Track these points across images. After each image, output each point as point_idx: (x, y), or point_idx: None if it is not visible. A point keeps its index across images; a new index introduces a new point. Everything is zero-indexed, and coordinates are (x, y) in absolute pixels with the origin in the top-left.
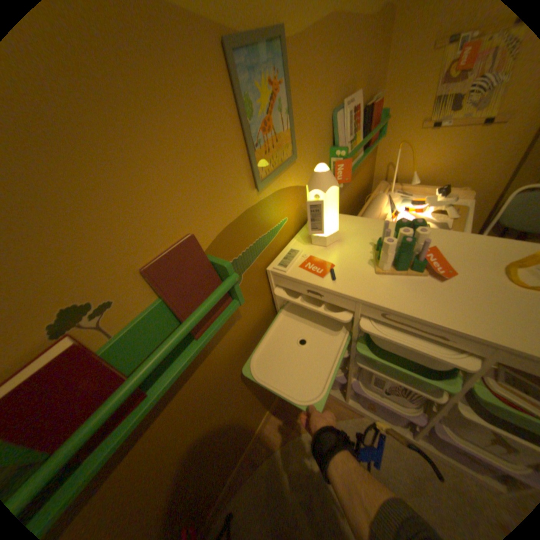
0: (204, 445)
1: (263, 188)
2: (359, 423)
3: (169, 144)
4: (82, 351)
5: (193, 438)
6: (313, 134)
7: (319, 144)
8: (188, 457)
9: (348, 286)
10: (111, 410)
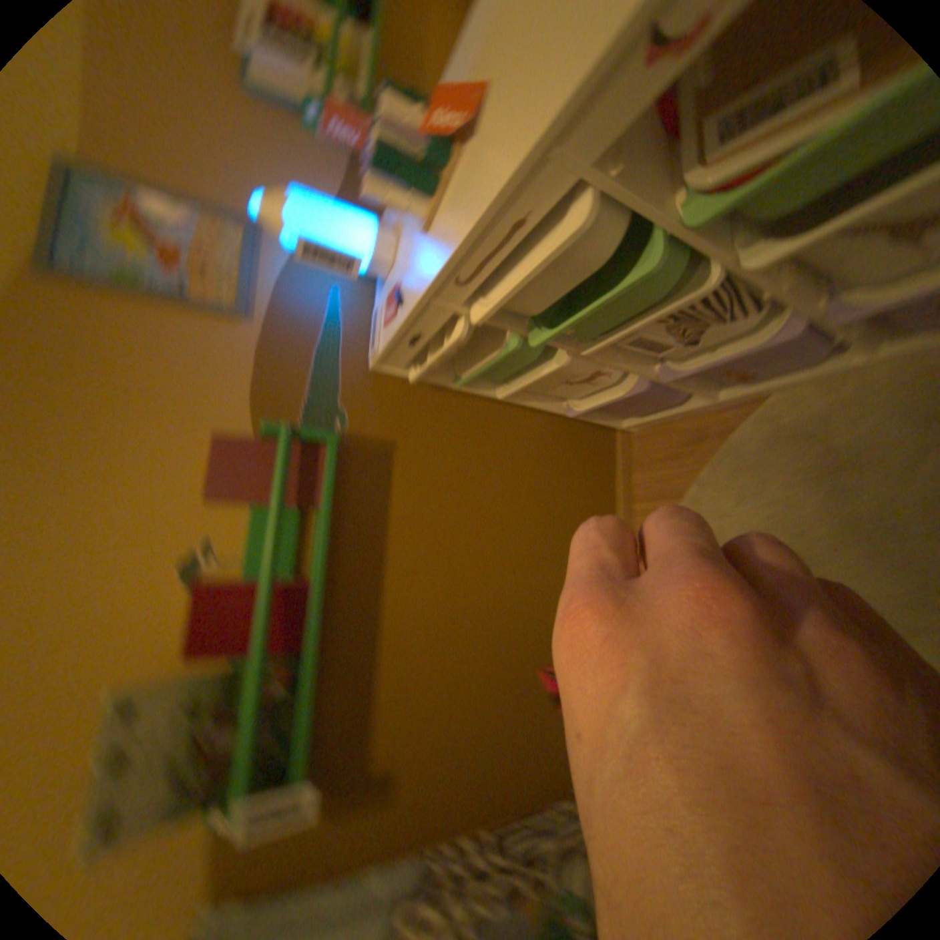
0: (505, 590)
1: (252, 304)
2: (767, 415)
3: (109, 393)
4: (206, 581)
5: (474, 590)
6: (251, 157)
7: (278, 149)
8: (489, 610)
9: (414, 296)
10: (263, 605)
